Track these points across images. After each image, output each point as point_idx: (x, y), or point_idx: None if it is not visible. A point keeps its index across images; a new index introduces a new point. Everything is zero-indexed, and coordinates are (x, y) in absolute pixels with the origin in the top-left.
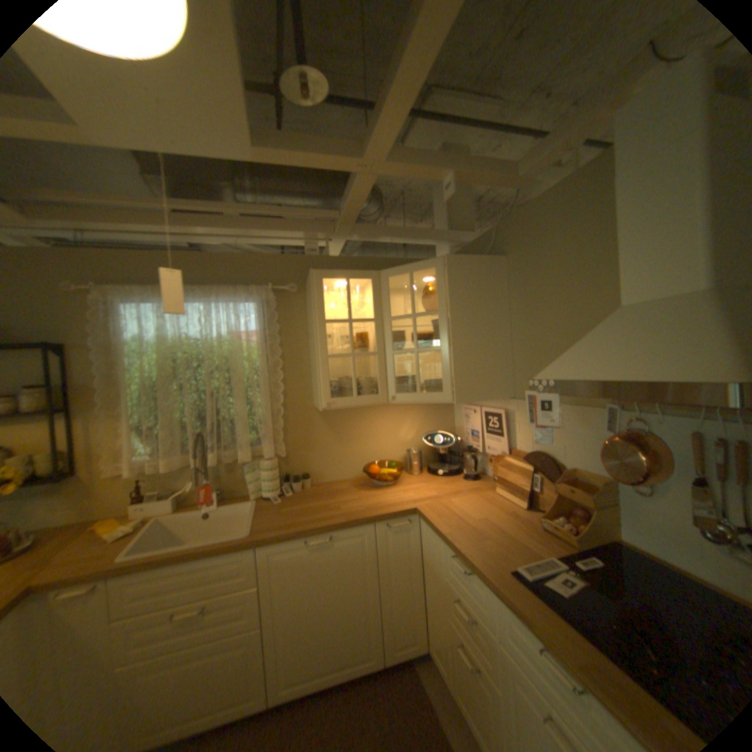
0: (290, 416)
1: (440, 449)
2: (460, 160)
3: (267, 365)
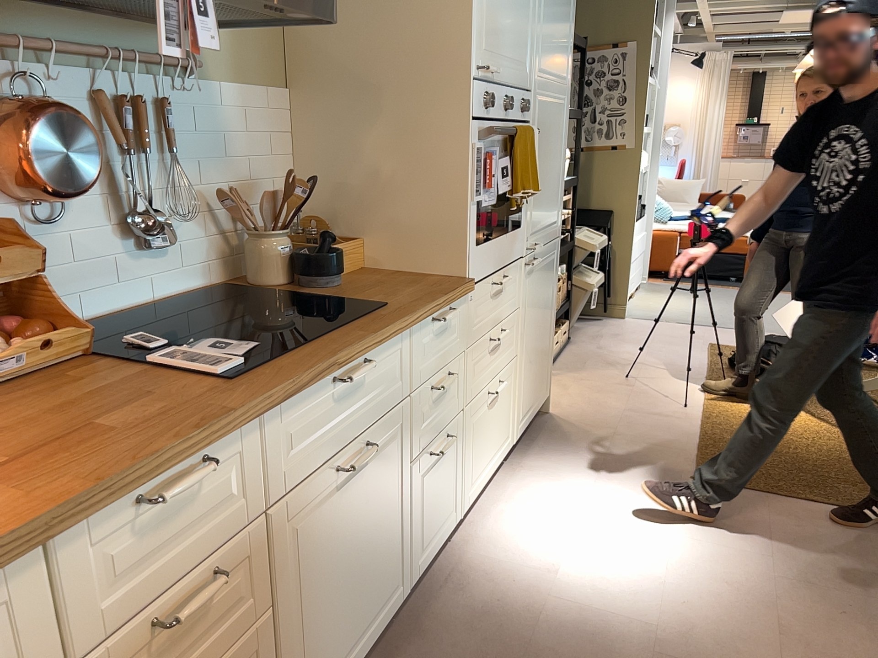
0: None
1: None
2: None
3: None
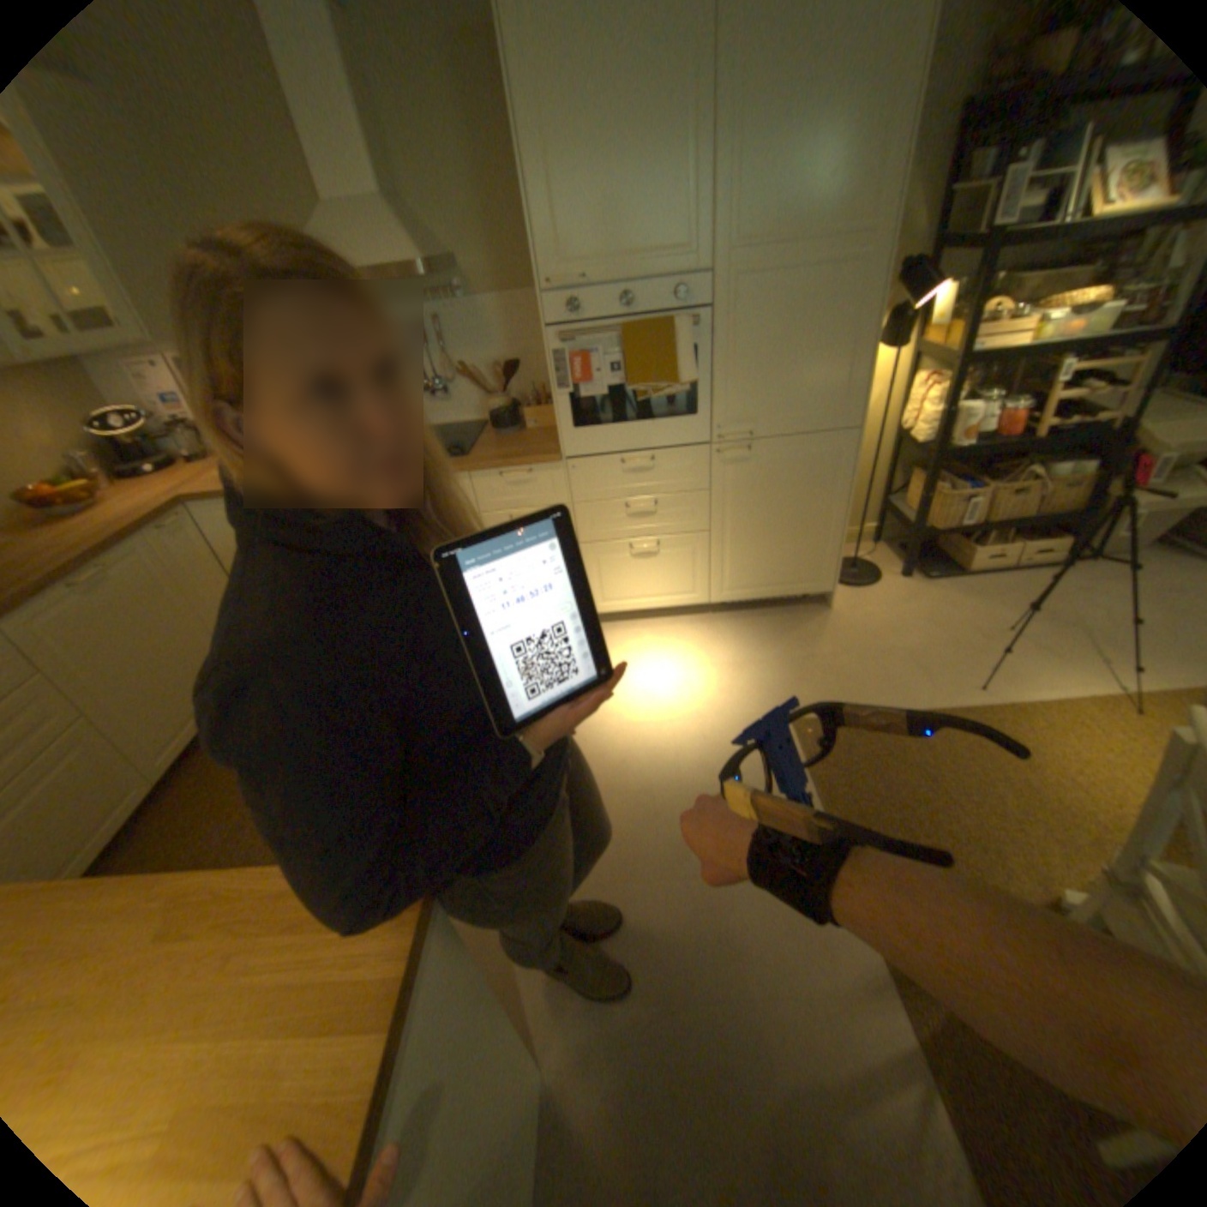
0: None
1: (128, 433)
2: None
3: None
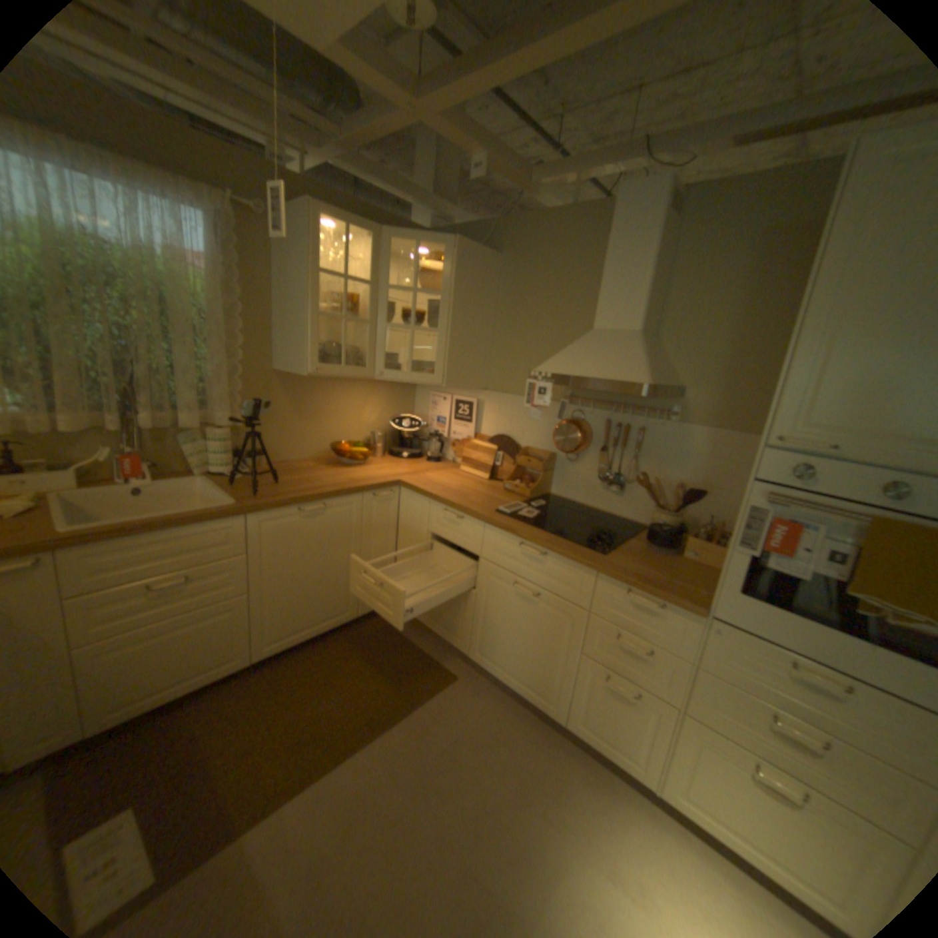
0: (242, 379)
1: (409, 432)
2: (493, 144)
3: (217, 306)
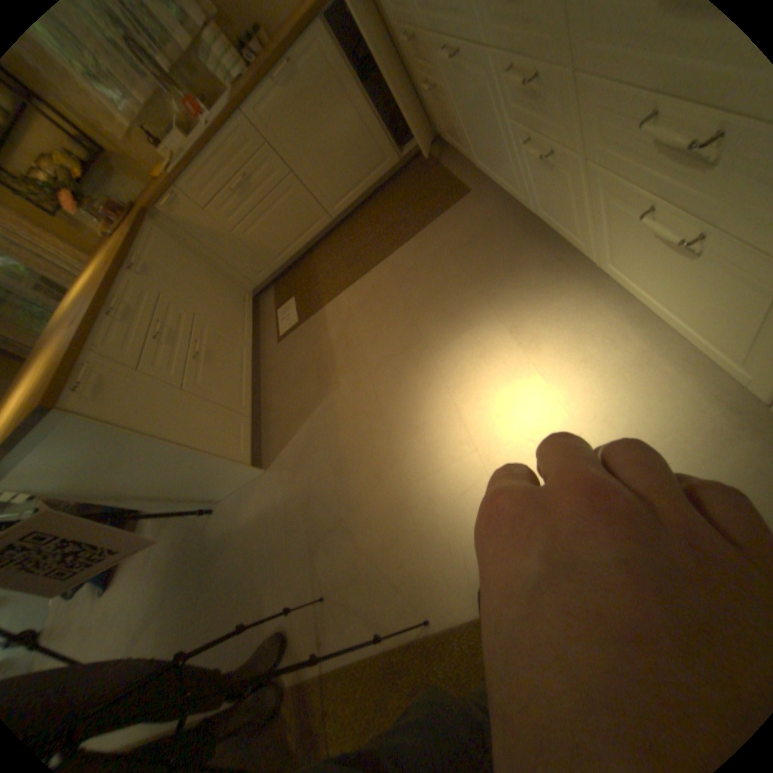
0: None
1: None
2: None
3: None
